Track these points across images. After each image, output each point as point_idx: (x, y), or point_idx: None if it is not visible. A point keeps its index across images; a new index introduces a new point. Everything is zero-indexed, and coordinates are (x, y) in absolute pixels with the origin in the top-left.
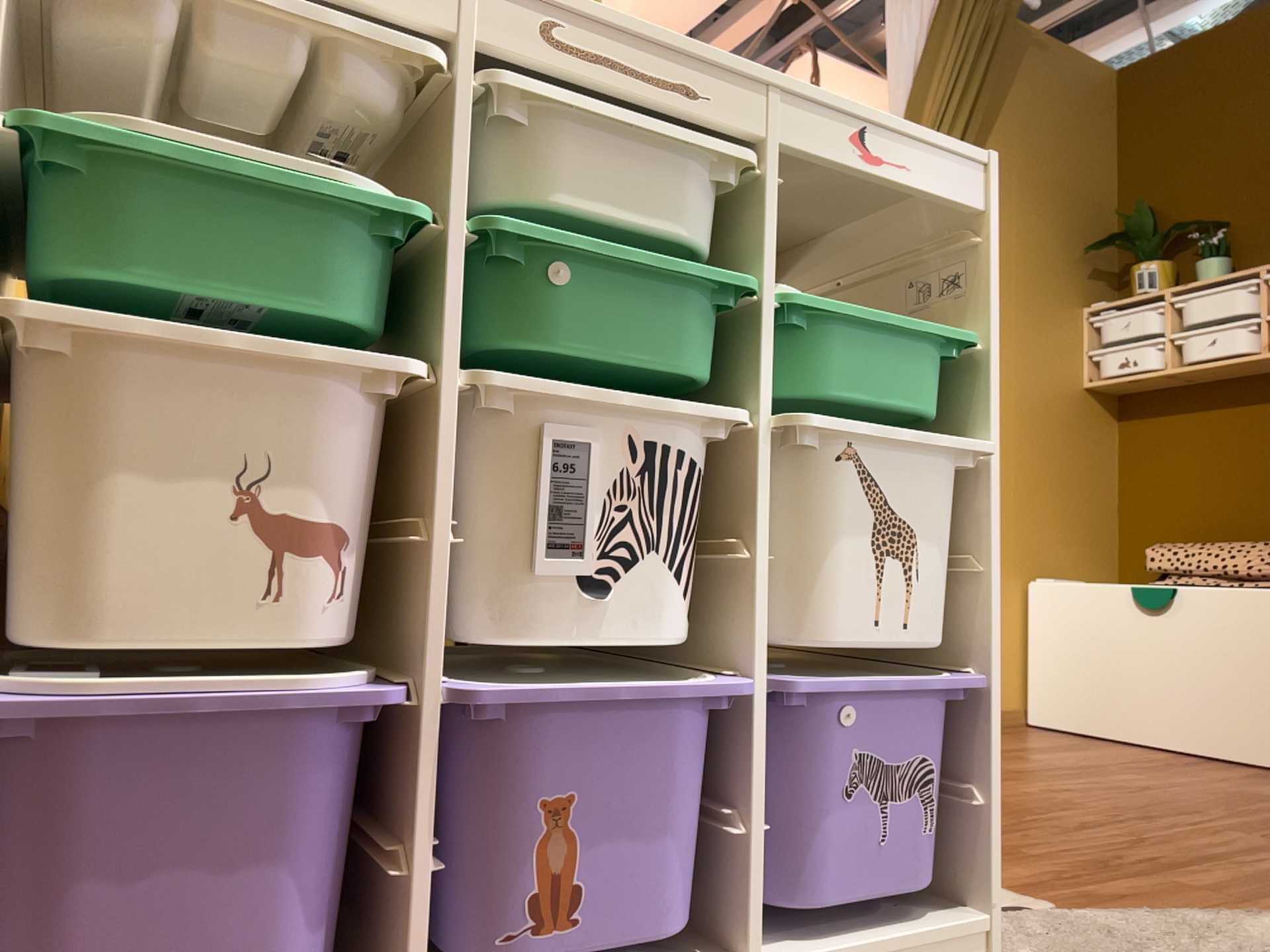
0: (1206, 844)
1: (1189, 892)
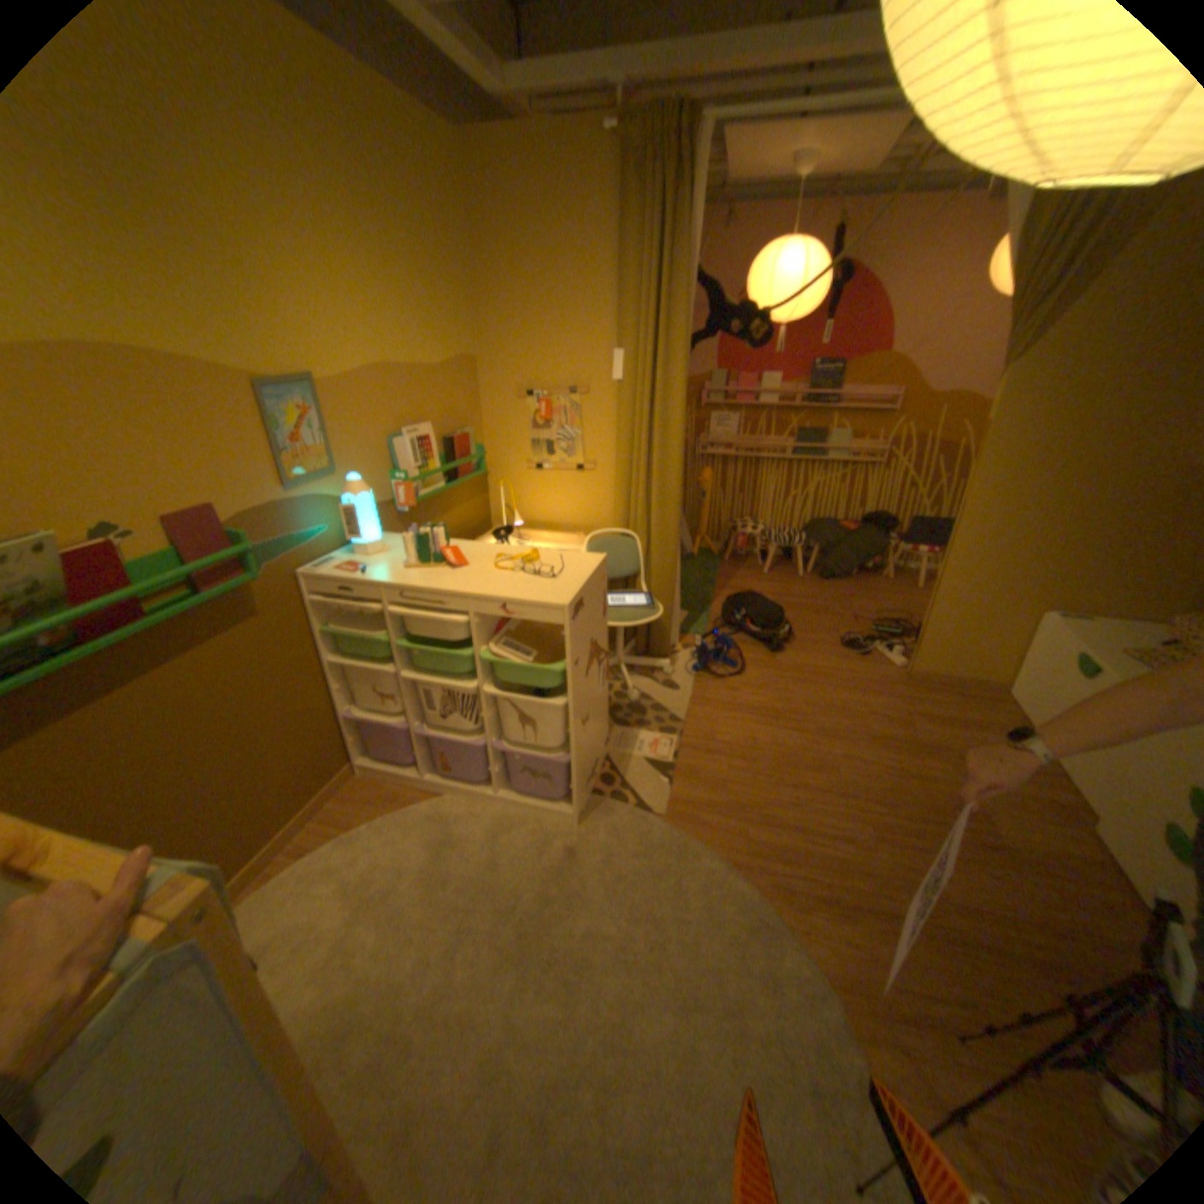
0: (821, 830)
1: (730, 844)
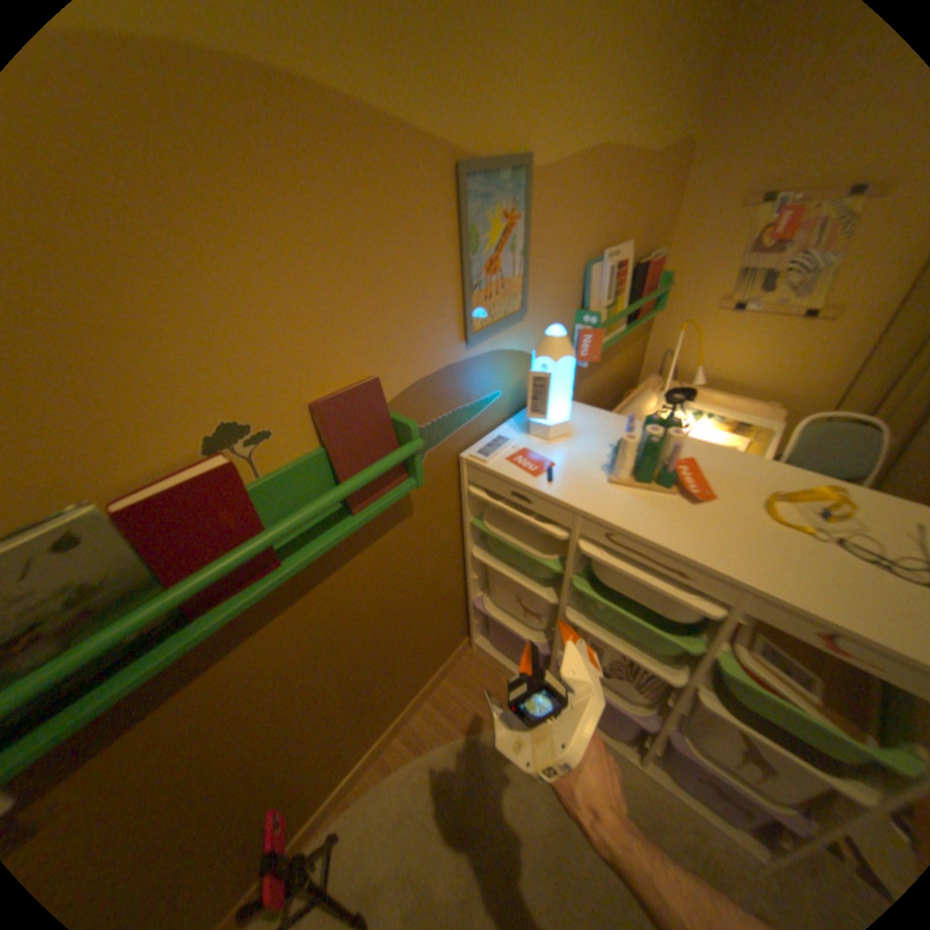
0: None
1: None
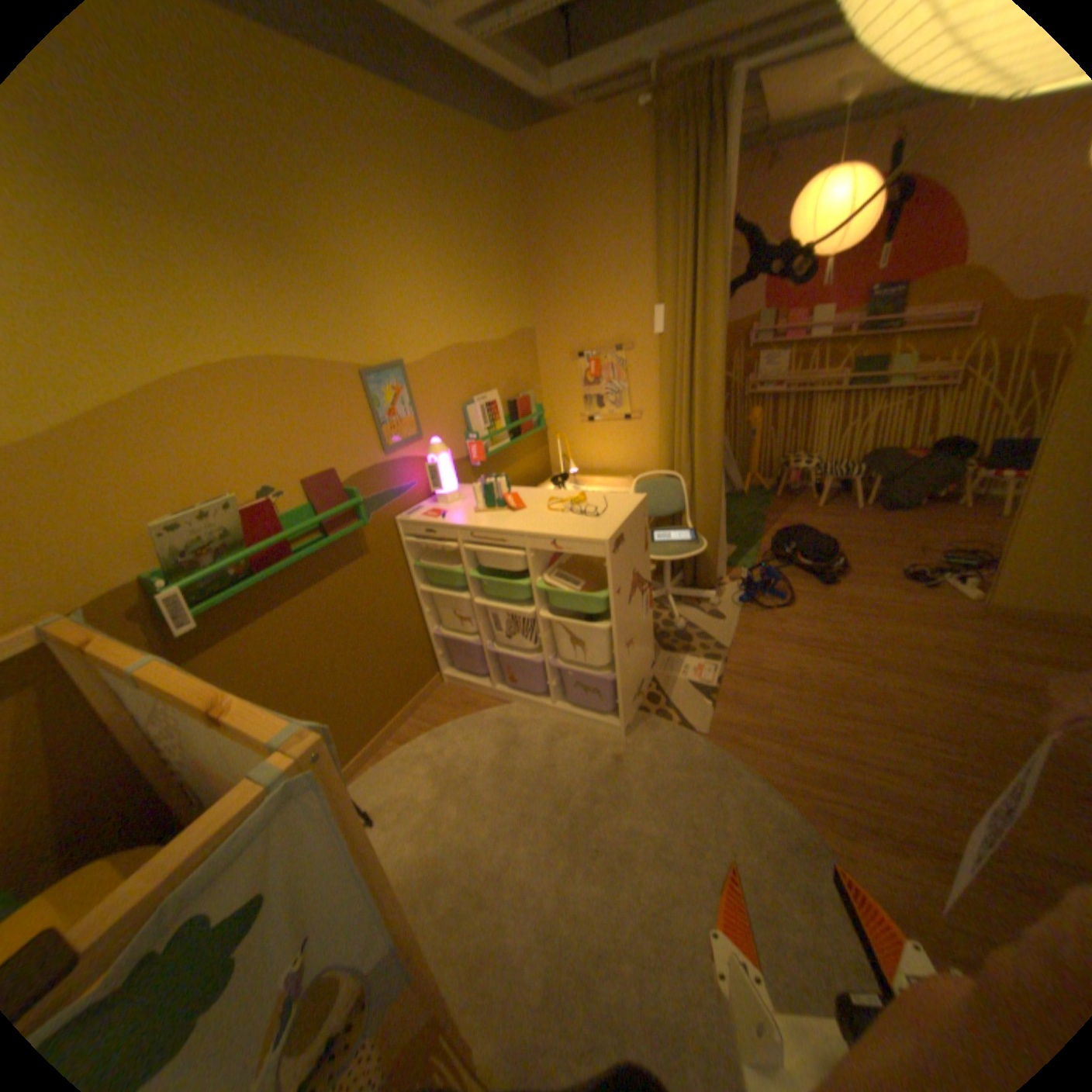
0: (873, 762)
1: (773, 766)
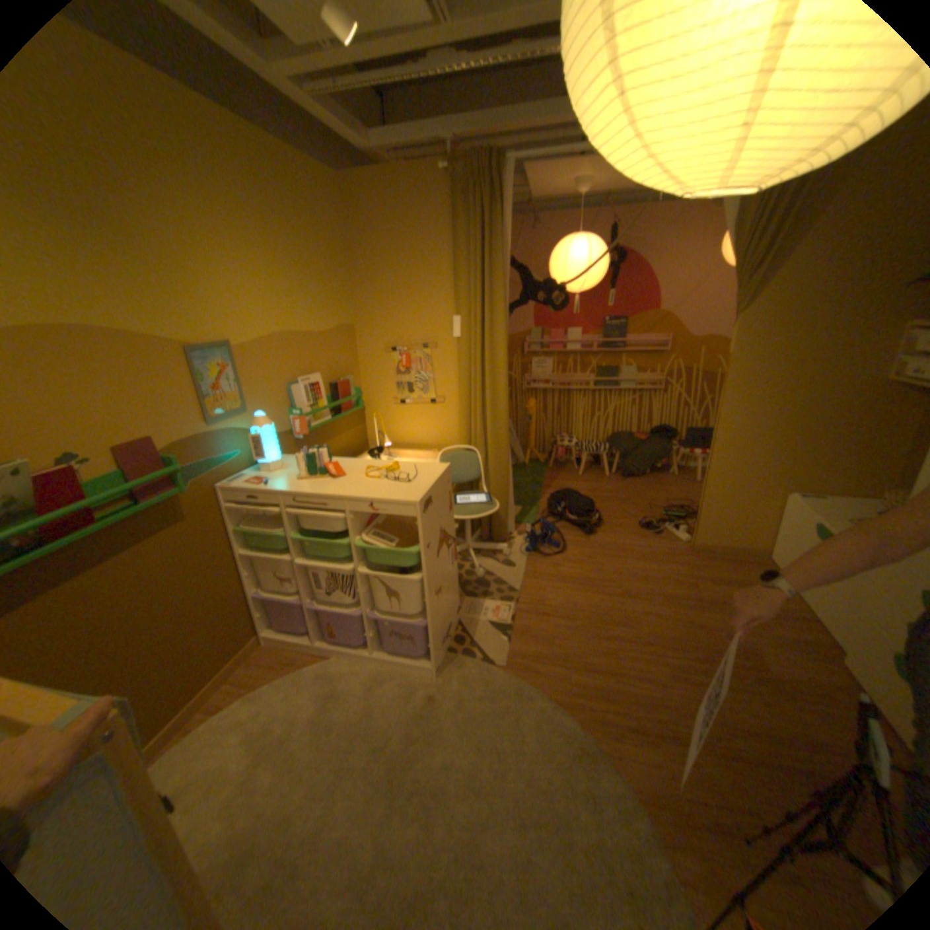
0: (629, 673)
1: (557, 687)
